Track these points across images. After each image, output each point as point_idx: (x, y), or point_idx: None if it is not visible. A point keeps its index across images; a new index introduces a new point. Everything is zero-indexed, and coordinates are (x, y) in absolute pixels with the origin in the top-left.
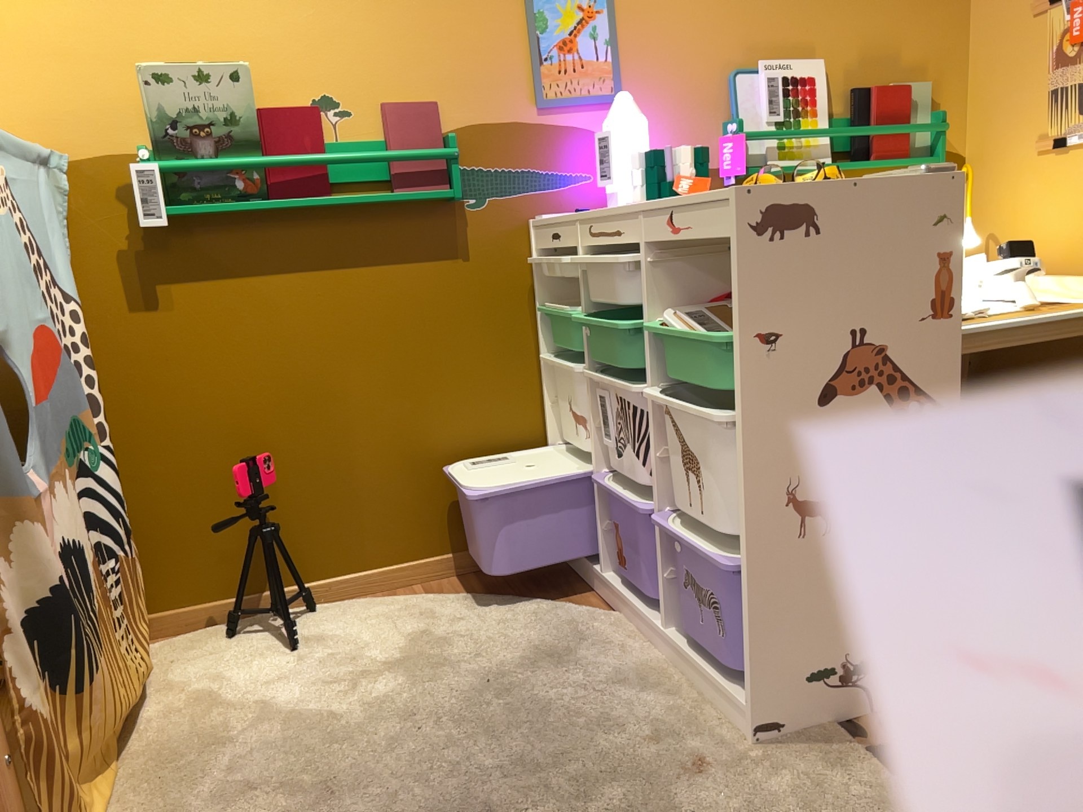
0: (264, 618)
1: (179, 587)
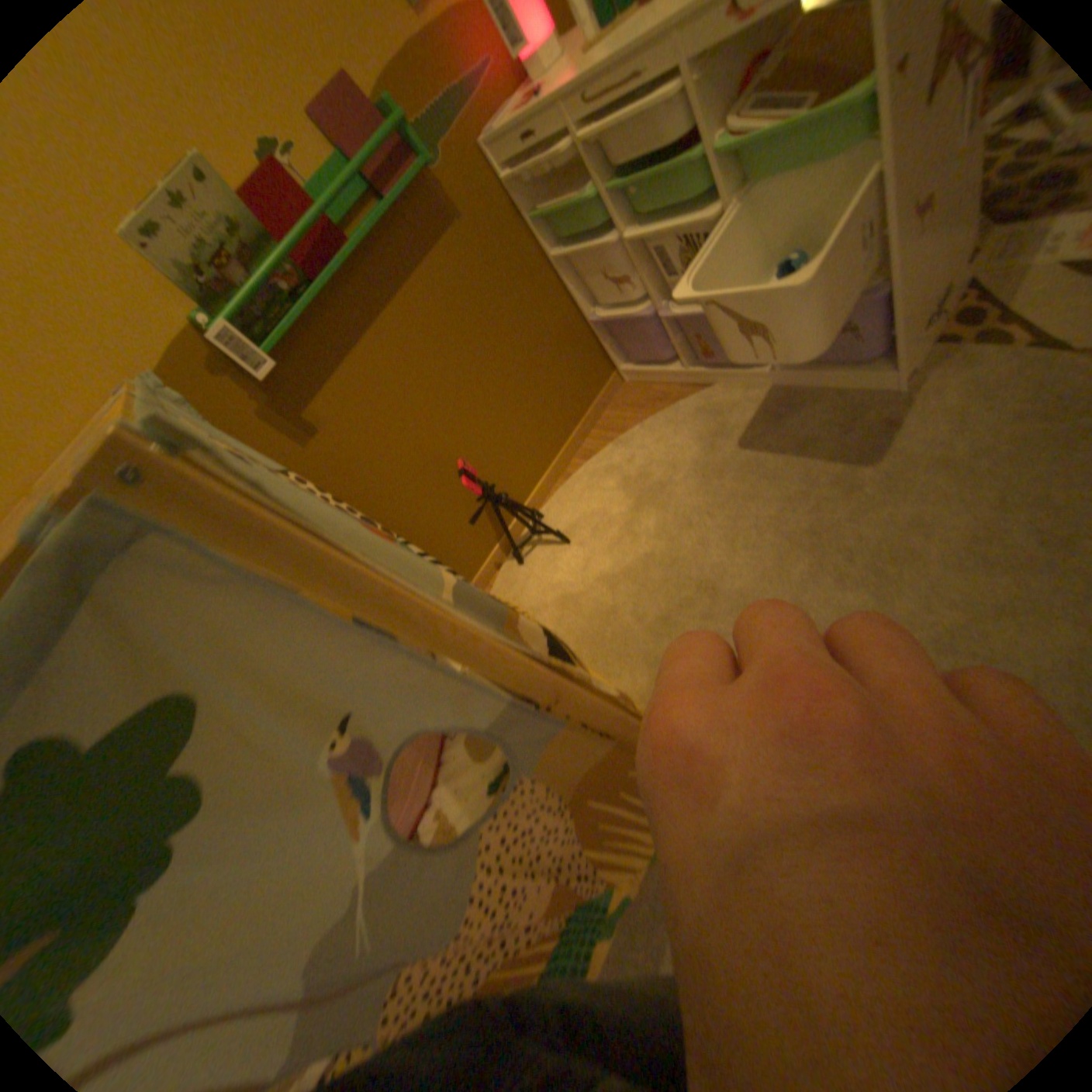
0: (525, 543)
1: (470, 567)
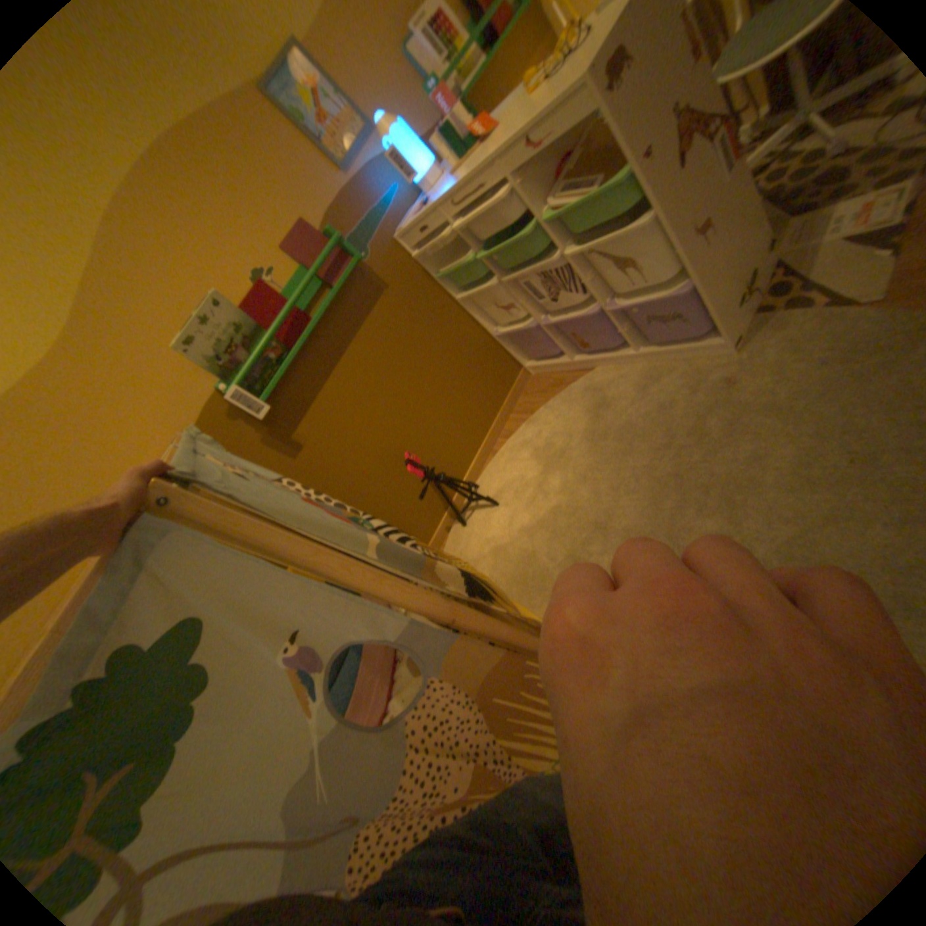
0: (466, 508)
1: (425, 532)
